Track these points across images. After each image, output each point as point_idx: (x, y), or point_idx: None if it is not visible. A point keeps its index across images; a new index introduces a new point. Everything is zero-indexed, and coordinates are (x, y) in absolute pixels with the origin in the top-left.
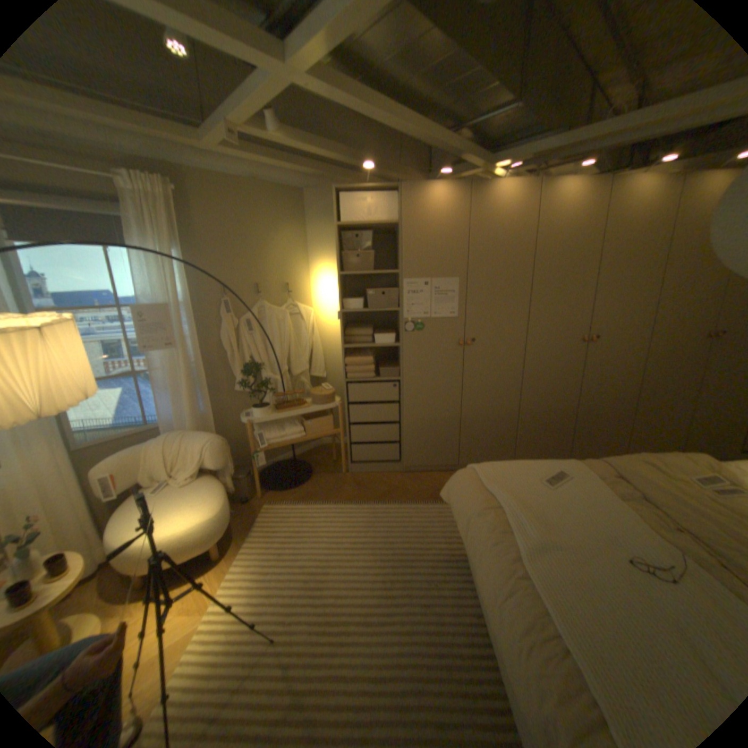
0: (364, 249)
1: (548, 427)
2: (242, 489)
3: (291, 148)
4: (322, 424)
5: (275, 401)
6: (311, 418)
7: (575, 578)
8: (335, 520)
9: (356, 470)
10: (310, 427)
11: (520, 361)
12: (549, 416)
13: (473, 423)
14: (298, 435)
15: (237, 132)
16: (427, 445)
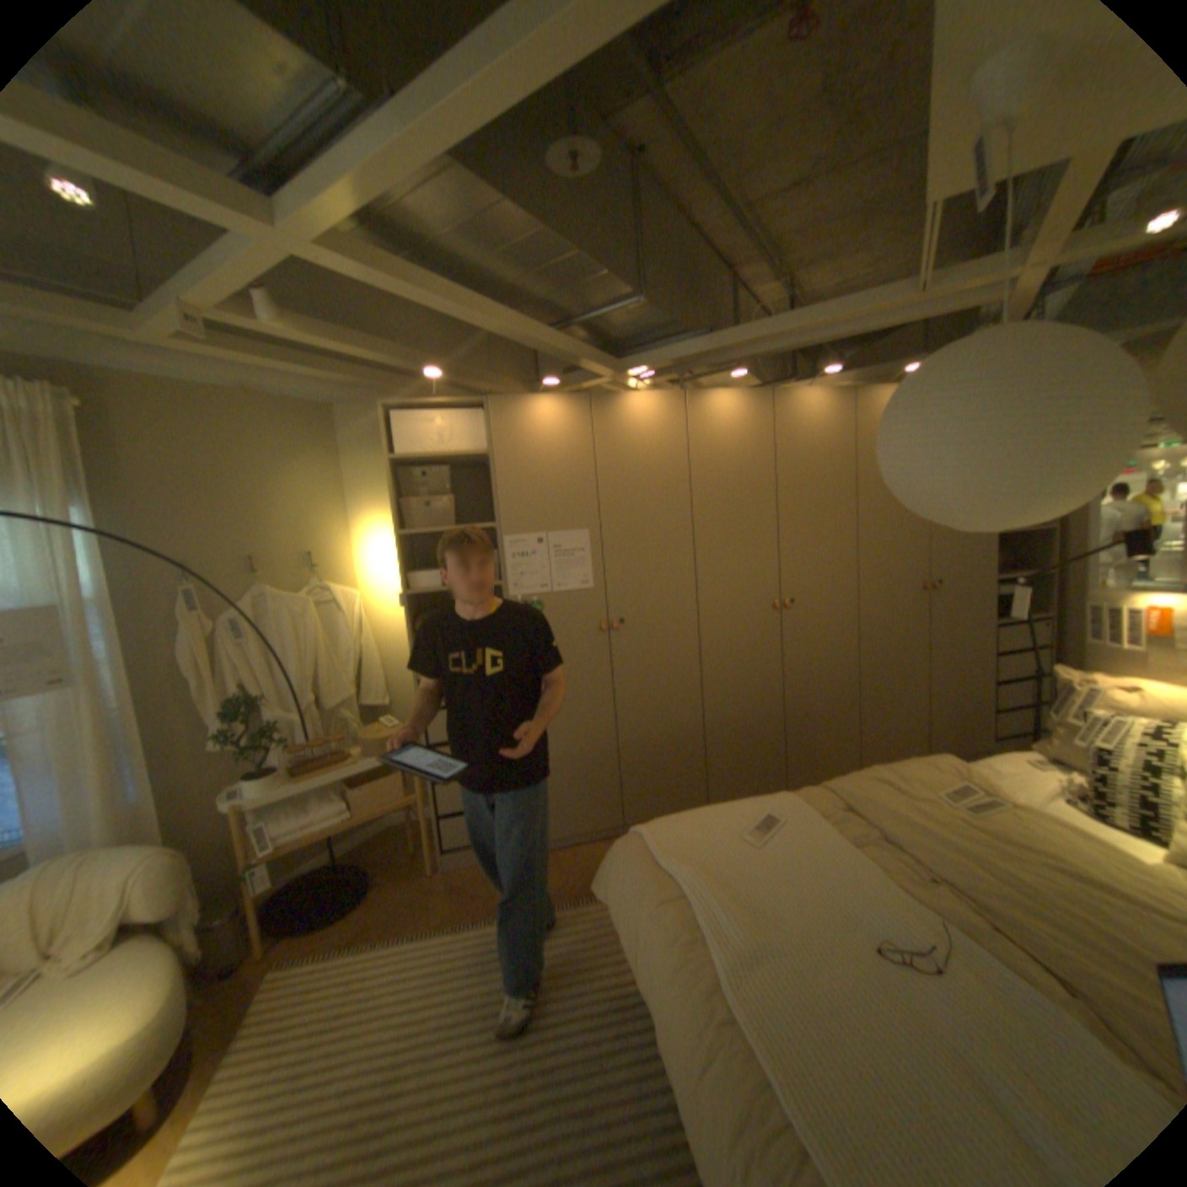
0: (439, 494)
1: (748, 742)
2: (222, 948)
3: (306, 346)
4: (383, 791)
5: (289, 762)
6: (363, 783)
7: (804, 1003)
8: (412, 974)
9: (451, 866)
10: (360, 800)
11: (693, 646)
12: (748, 725)
13: (639, 752)
14: (336, 820)
15: (204, 320)
16: (570, 800)
